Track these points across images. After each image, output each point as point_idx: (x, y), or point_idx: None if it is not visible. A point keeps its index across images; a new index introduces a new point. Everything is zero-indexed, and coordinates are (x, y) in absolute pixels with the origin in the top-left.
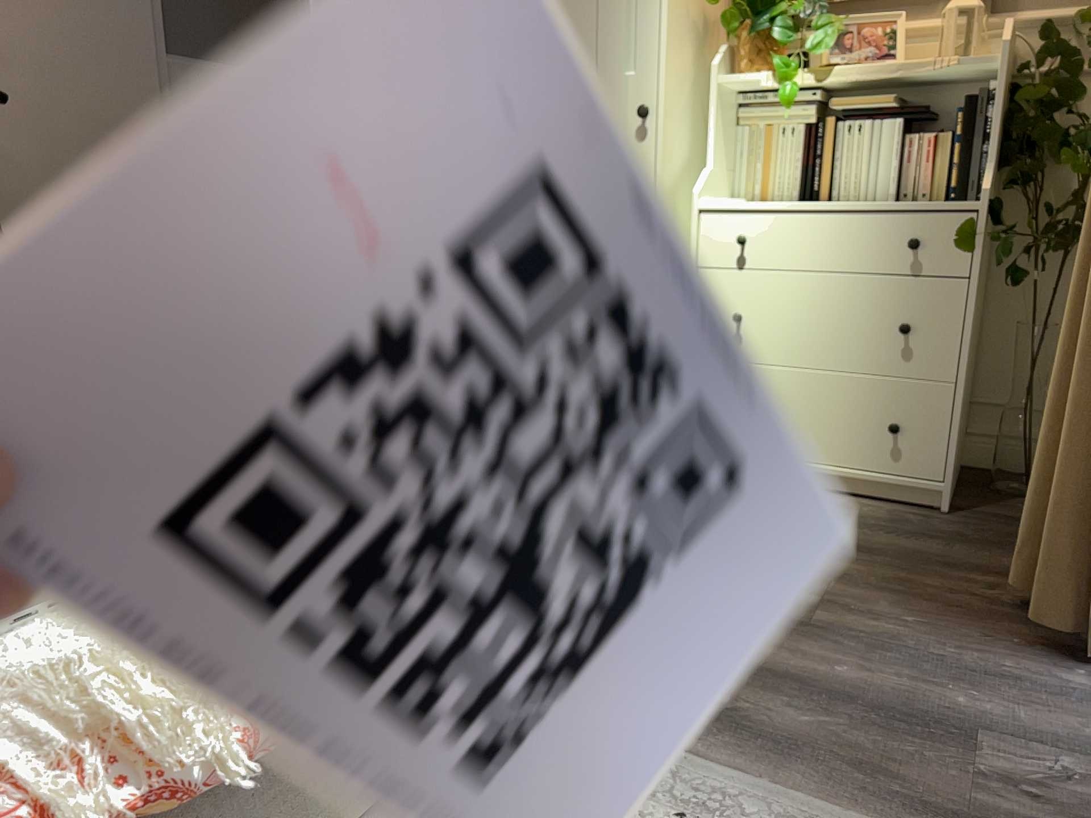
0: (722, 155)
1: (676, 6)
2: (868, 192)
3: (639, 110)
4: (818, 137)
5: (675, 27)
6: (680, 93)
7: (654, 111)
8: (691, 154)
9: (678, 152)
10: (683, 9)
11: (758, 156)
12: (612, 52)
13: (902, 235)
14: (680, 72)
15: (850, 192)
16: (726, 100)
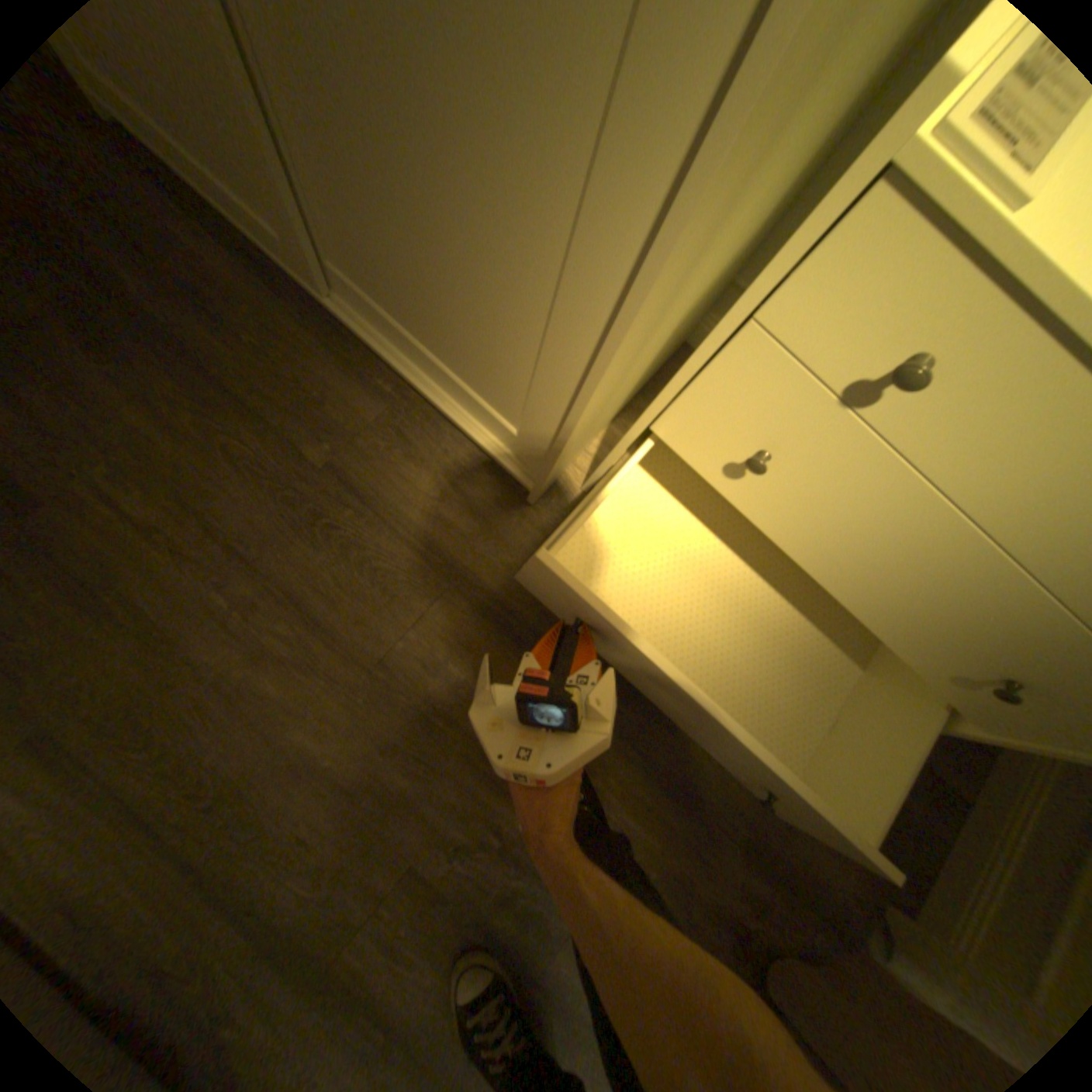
0: None
1: None
2: None
3: None
4: None
5: None
6: None
7: None
8: None
9: None
10: None
11: None
12: None
13: None
14: None
15: None
16: None
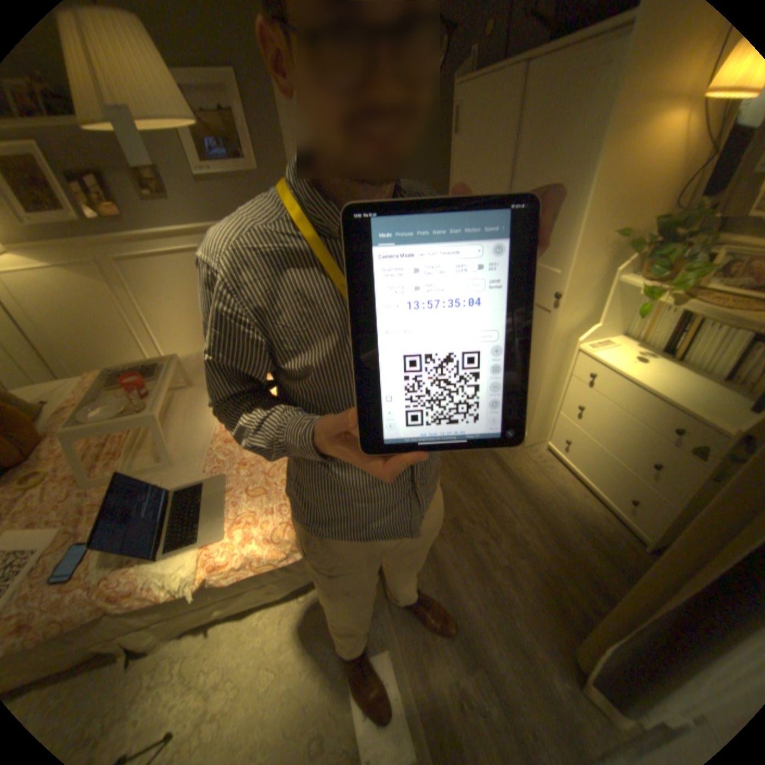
0: (618, 315)
1: (591, 241)
2: (709, 366)
3: (558, 293)
4: (689, 320)
5: (588, 254)
6: (587, 286)
7: (564, 296)
8: (594, 312)
9: (578, 316)
10: (601, 240)
11: (648, 316)
12: (553, 257)
13: (677, 421)
14: (590, 275)
15: (696, 360)
16: (629, 285)
